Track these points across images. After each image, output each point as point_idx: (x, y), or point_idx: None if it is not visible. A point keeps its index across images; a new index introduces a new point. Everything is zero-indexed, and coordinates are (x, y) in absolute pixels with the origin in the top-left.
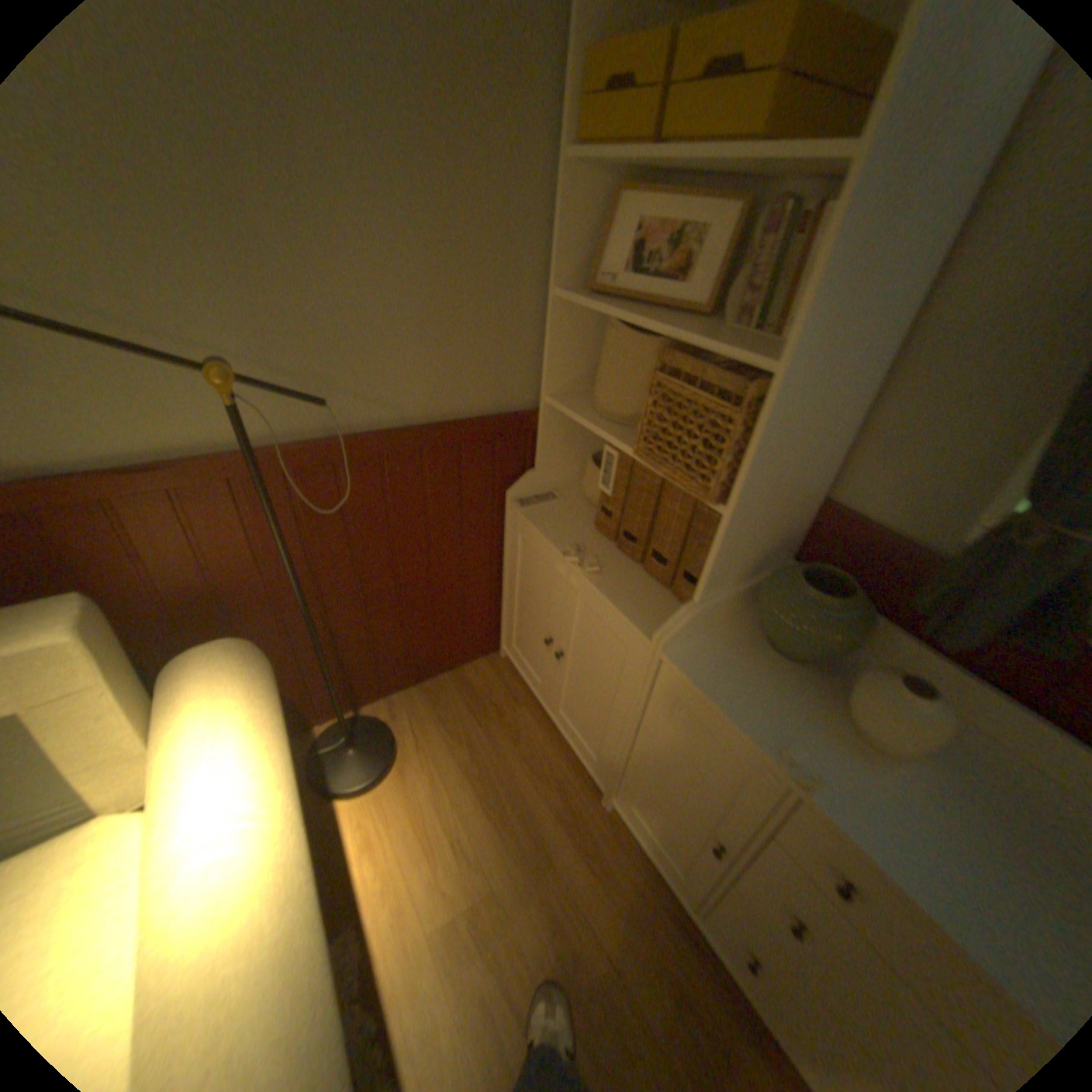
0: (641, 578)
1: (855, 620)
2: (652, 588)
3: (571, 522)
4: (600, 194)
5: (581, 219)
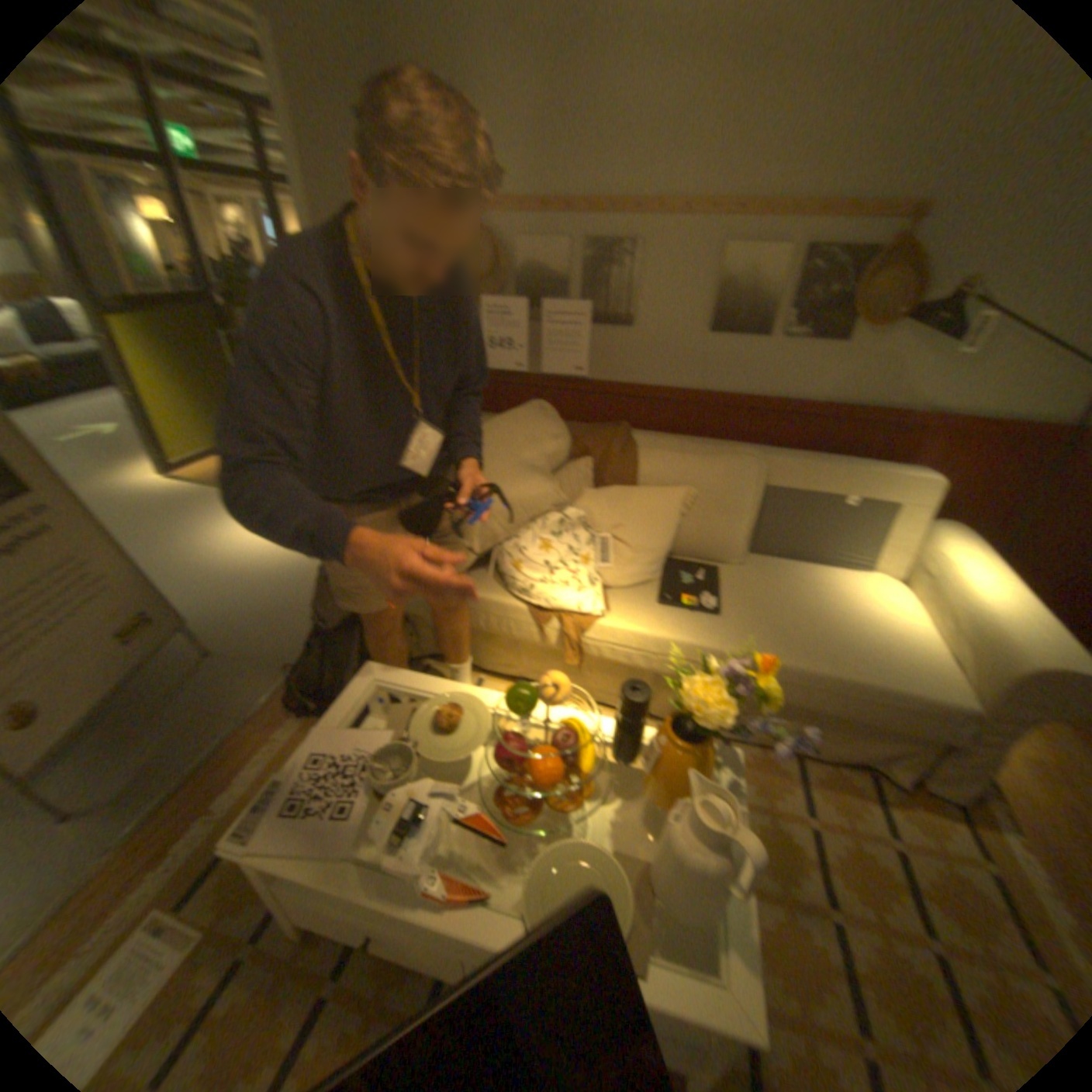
0: None
1: None
2: None
3: None
4: None
5: None
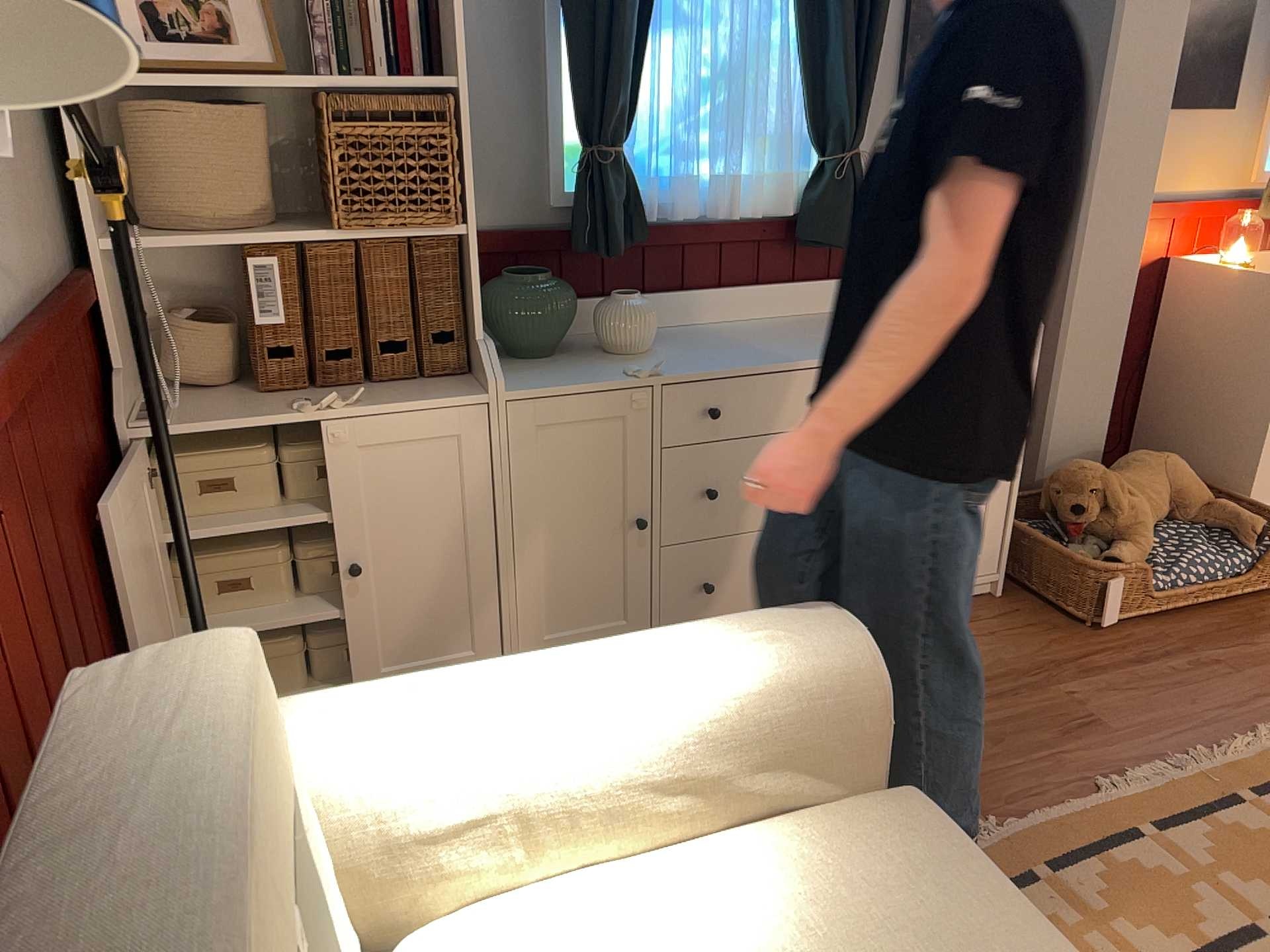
0: (385, 388)
1: (562, 283)
2: (407, 386)
3: (232, 405)
4: None
5: None
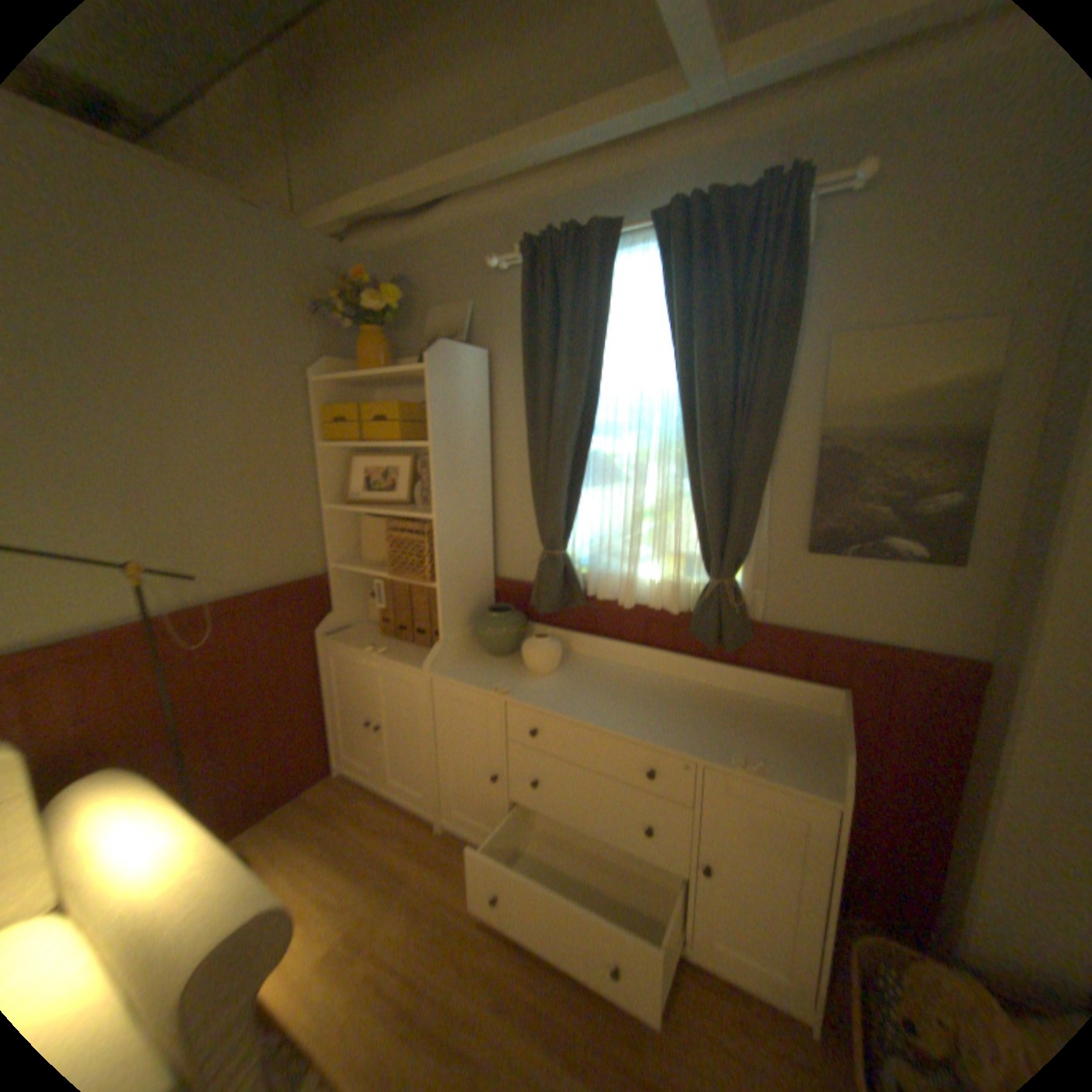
0: (413, 650)
1: (511, 621)
2: (420, 652)
3: (363, 637)
4: (340, 460)
5: (332, 472)
